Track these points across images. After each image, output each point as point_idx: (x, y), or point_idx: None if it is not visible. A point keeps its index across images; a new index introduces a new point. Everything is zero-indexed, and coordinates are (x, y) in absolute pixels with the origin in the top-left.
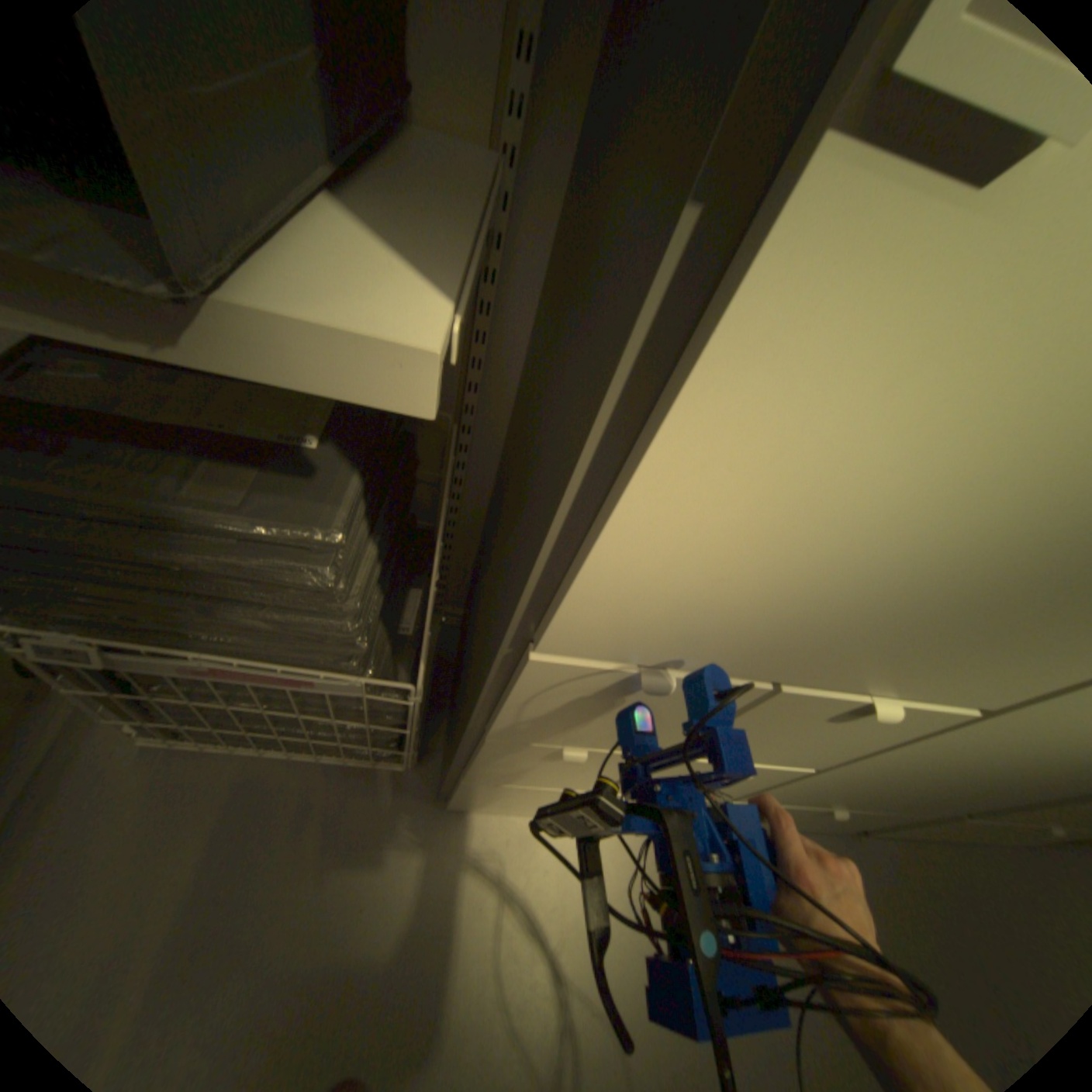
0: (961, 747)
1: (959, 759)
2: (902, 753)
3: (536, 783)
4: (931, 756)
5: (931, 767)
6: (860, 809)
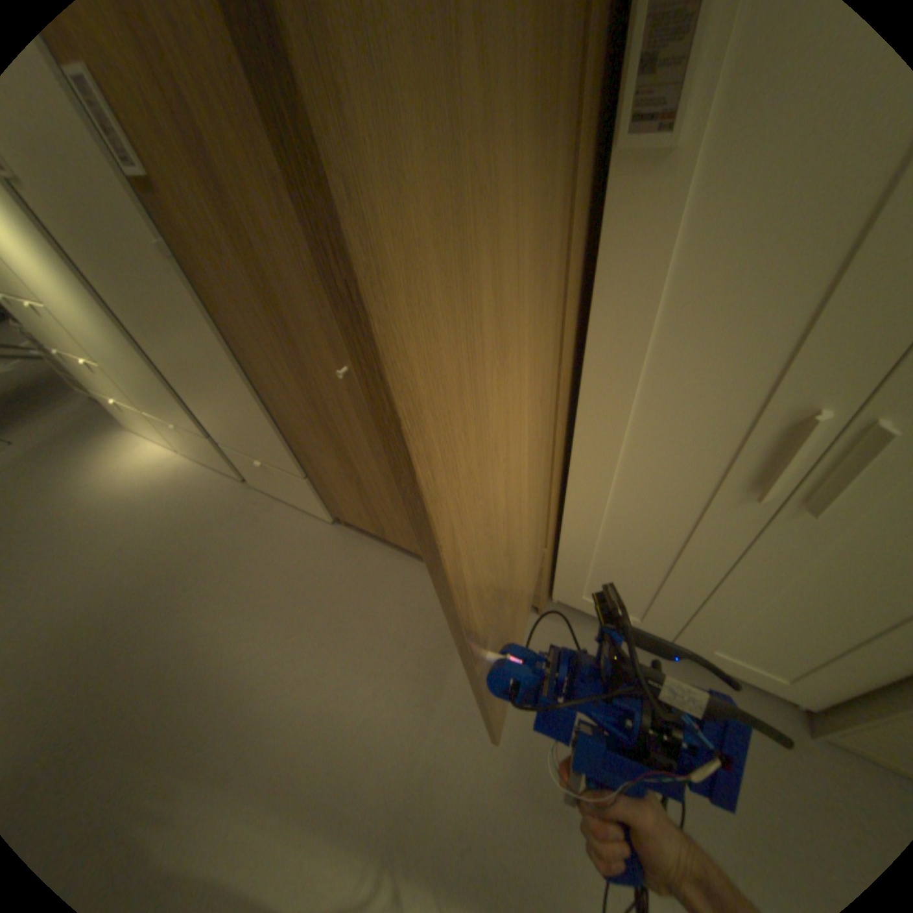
0: (80, 336)
1: (95, 348)
2: (83, 344)
3: (102, 394)
4: (89, 346)
5: (104, 357)
6: (174, 423)
